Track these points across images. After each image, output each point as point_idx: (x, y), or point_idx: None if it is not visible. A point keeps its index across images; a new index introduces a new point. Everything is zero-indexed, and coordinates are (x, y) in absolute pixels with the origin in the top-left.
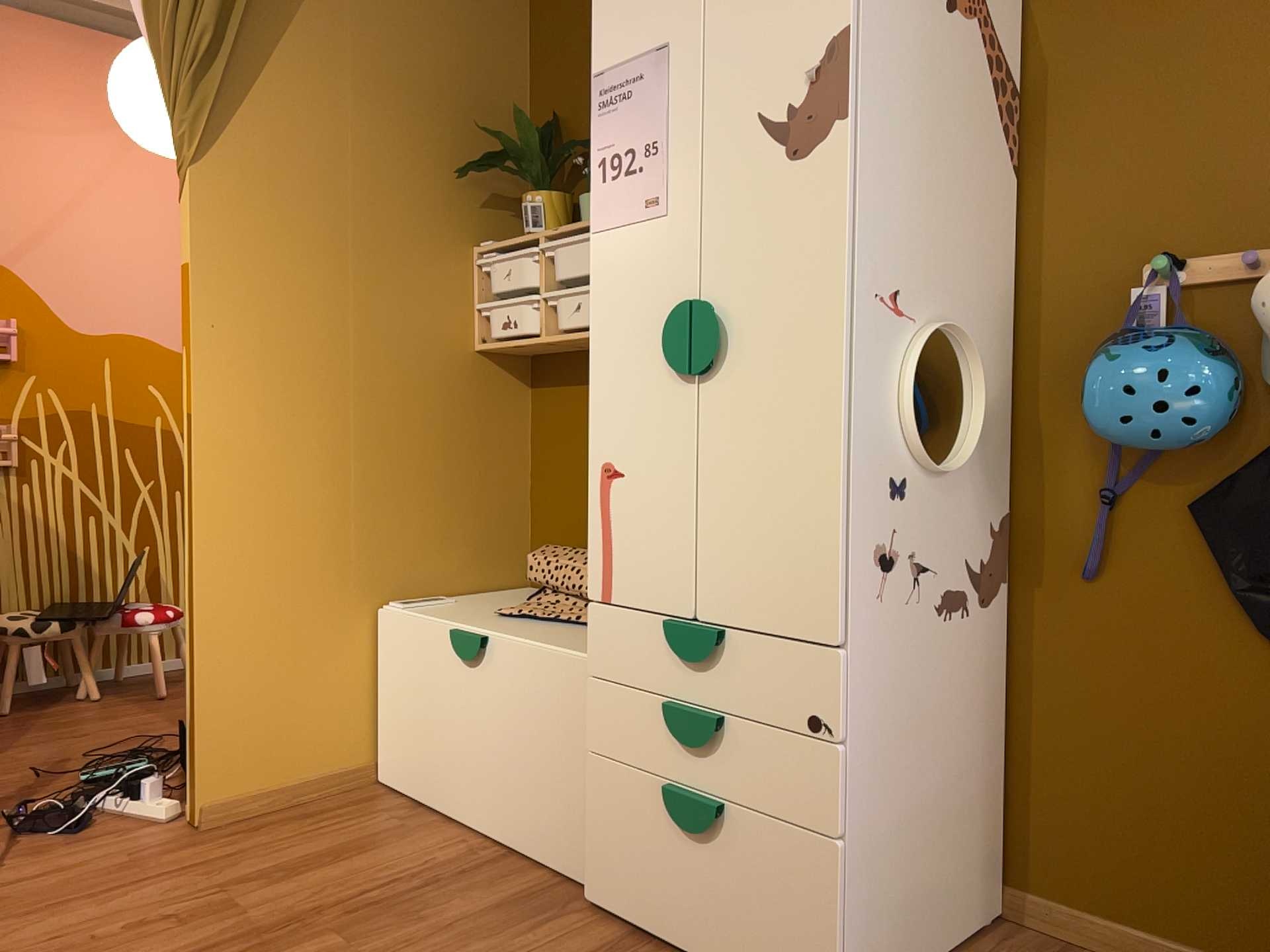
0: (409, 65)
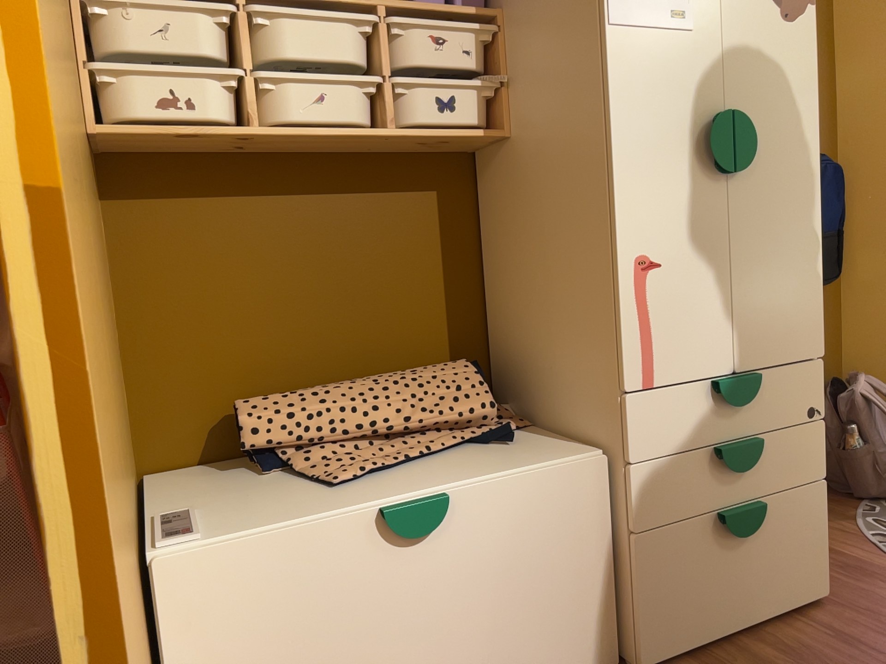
0: None
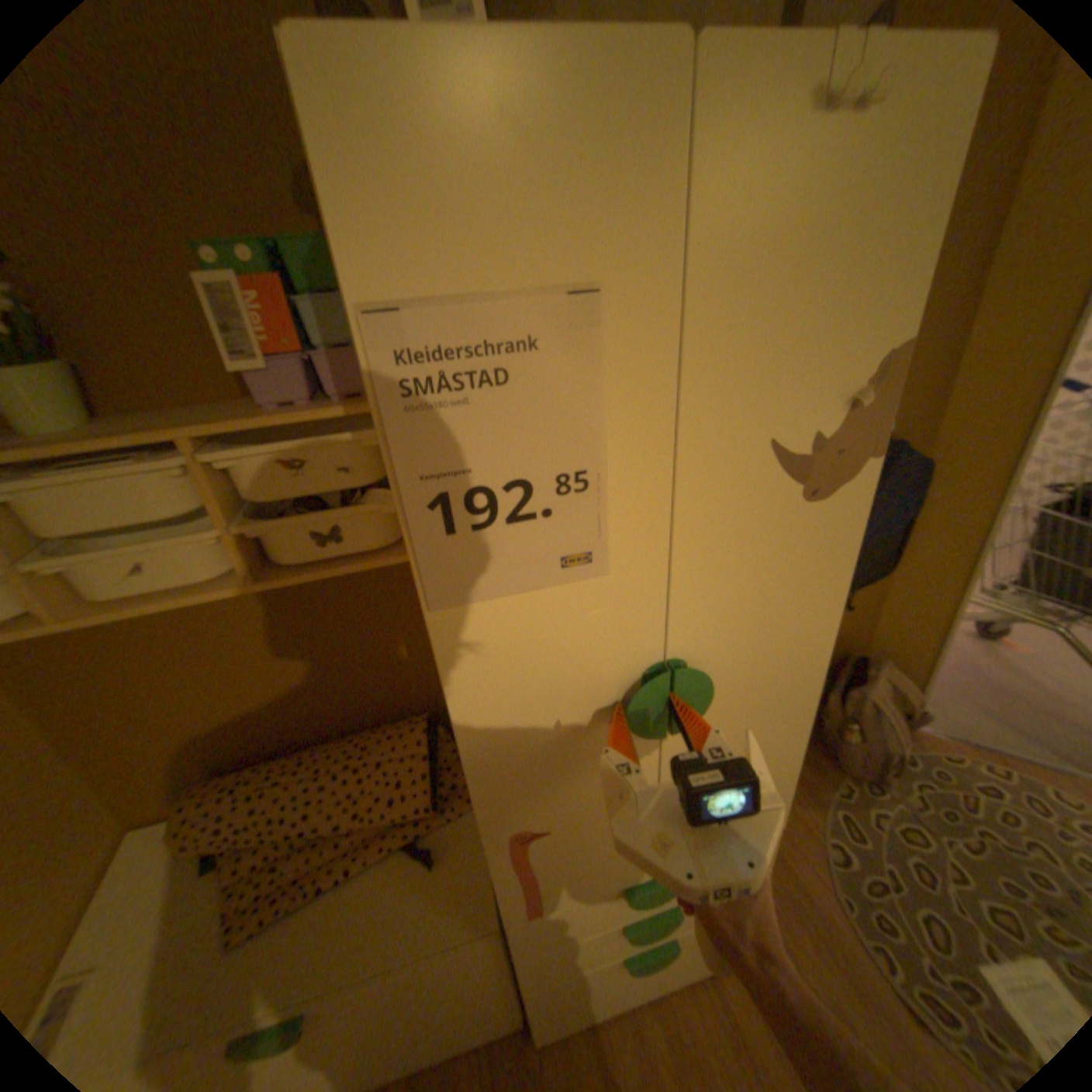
0: None
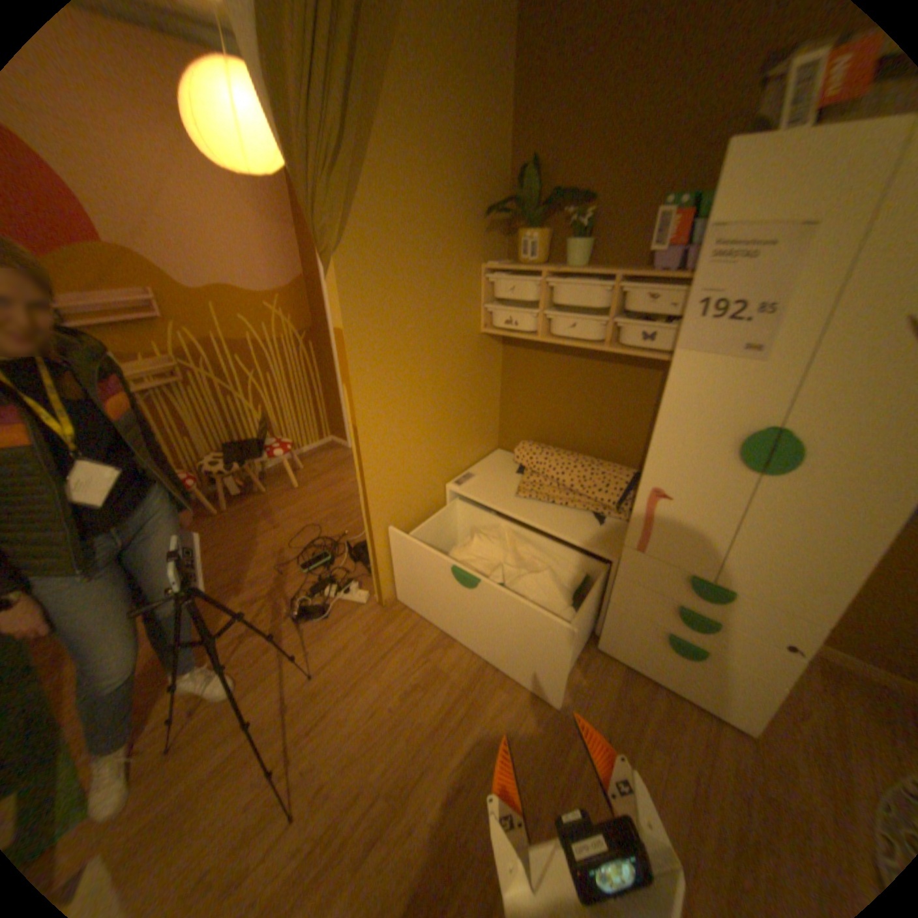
0: (448, 122)
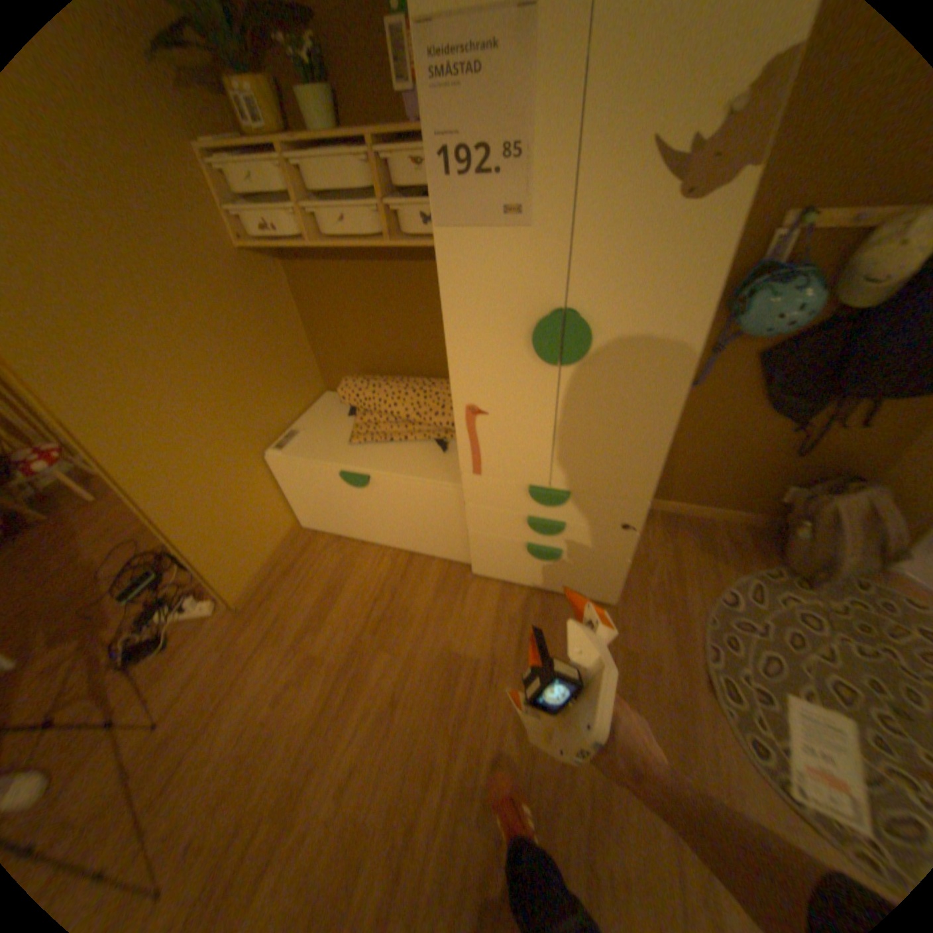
0: None
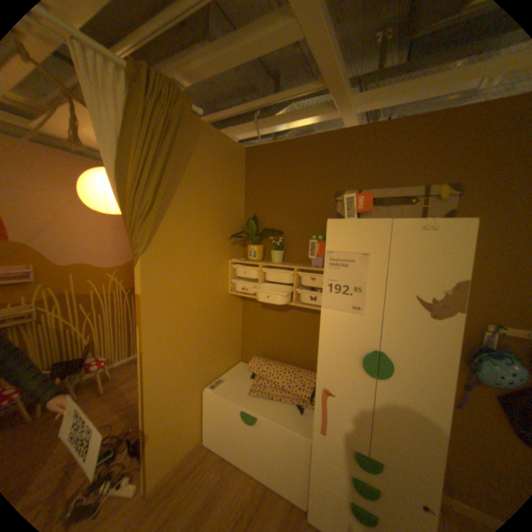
0: (212, 200)
